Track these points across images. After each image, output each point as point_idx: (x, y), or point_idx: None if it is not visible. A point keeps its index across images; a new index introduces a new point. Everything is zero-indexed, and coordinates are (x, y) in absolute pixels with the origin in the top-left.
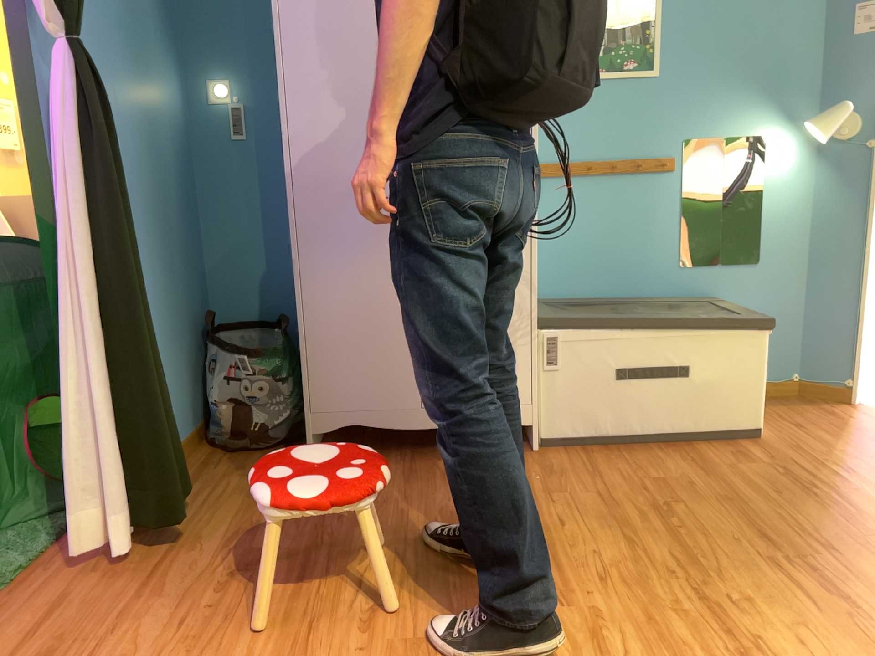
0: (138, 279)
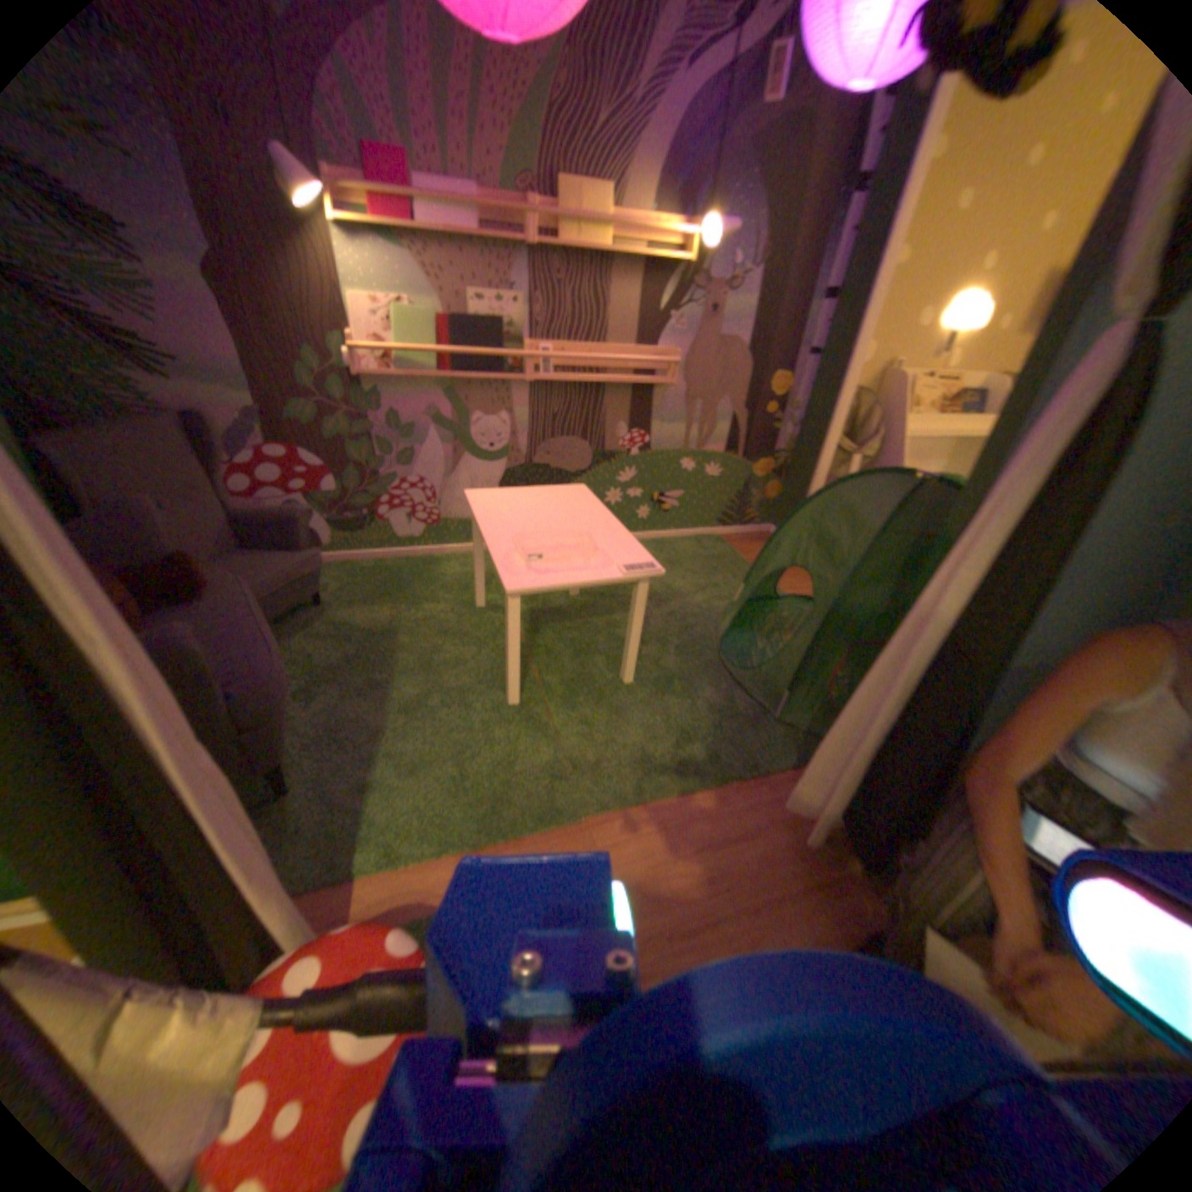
0: (1010, 645)
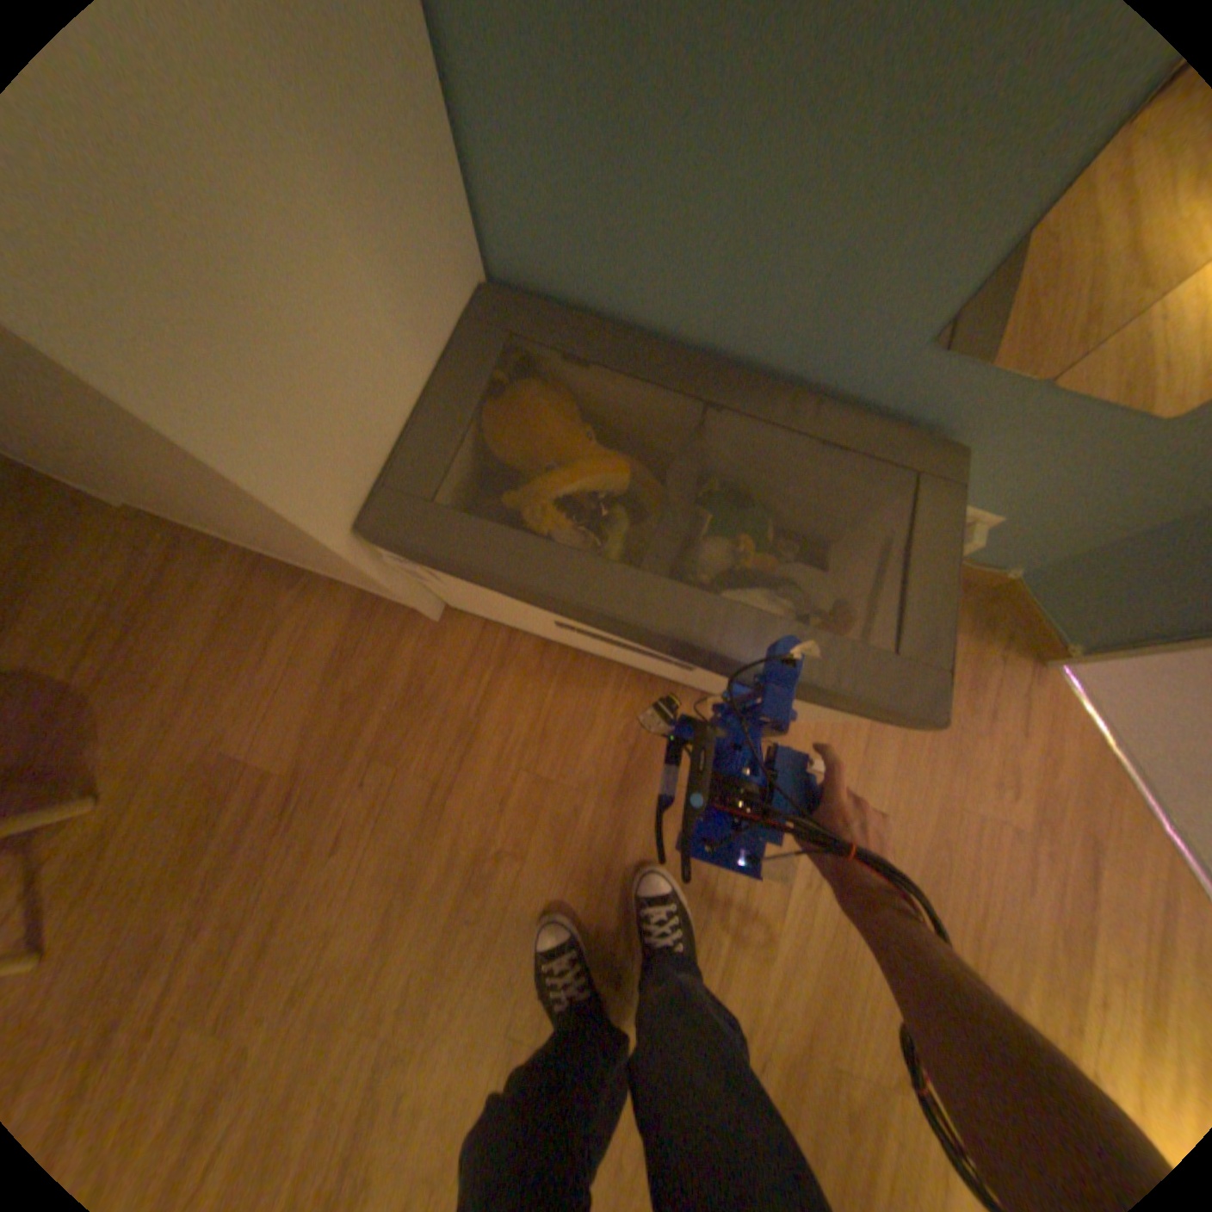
0: None
